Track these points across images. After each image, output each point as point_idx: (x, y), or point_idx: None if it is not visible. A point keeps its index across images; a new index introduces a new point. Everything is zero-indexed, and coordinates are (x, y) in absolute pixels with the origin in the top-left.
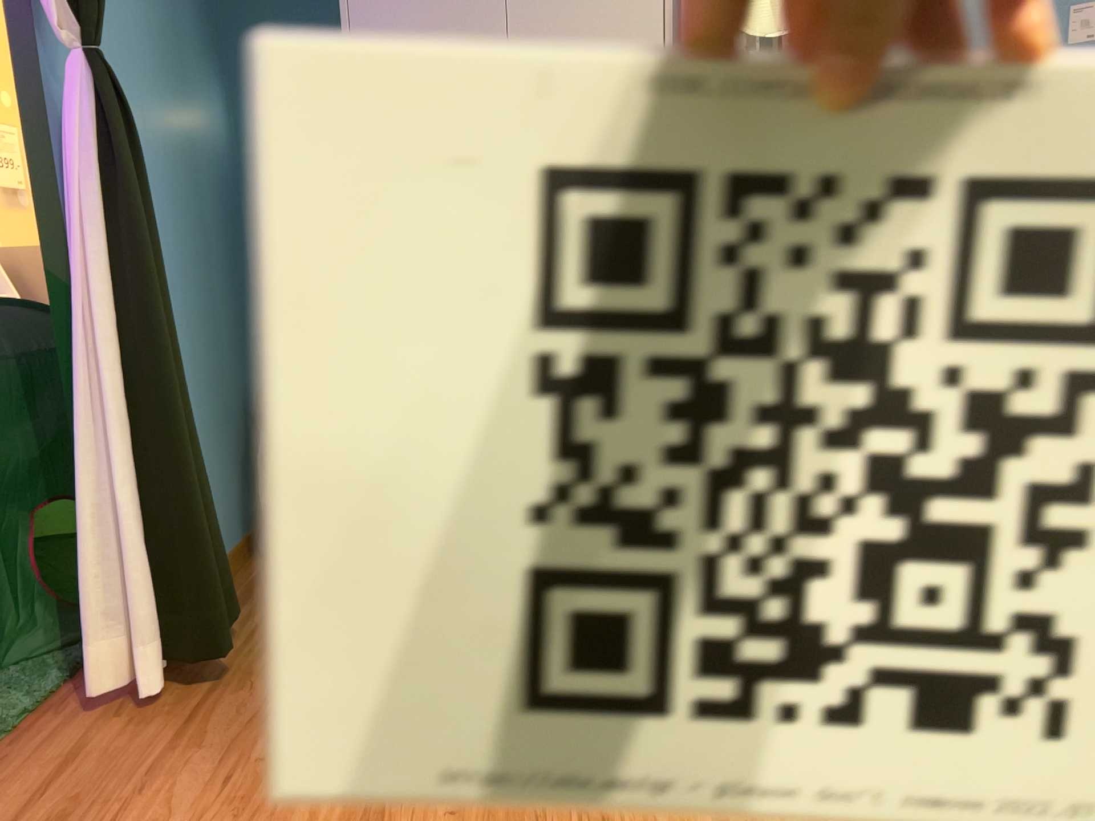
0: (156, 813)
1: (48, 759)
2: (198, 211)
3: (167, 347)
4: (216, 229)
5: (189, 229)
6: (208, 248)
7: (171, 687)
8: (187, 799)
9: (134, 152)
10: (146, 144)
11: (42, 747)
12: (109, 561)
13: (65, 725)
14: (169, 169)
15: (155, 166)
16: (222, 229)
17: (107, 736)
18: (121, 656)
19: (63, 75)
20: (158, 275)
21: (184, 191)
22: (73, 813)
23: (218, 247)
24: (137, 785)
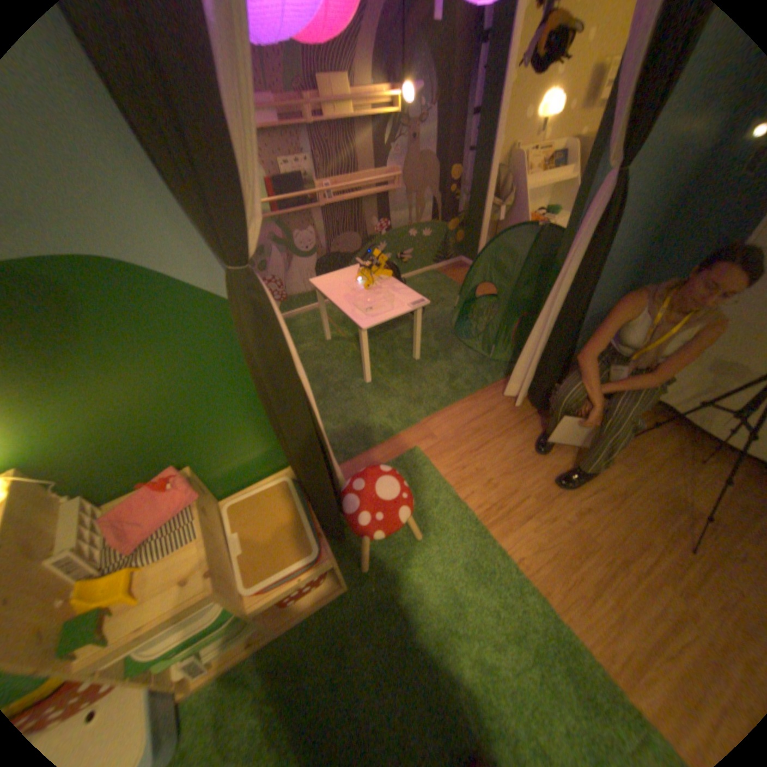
0: (500, 453)
1: (485, 411)
2: (653, 207)
3: (585, 306)
4: (659, 213)
5: (640, 220)
6: (647, 225)
7: (526, 407)
8: (510, 455)
9: (619, 219)
10: (639, 182)
11: (486, 405)
12: (526, 369)
13: (494, 401)
14: (647, 190)
15: (638, 193)
16: (662, 211)
17: (502, 414)
18: (516, 394)
19: (609, 167)
20: (599, 273)
21: (650, 199)
22: (483, 436)
23: (654, 222)
24: (501, 439)
